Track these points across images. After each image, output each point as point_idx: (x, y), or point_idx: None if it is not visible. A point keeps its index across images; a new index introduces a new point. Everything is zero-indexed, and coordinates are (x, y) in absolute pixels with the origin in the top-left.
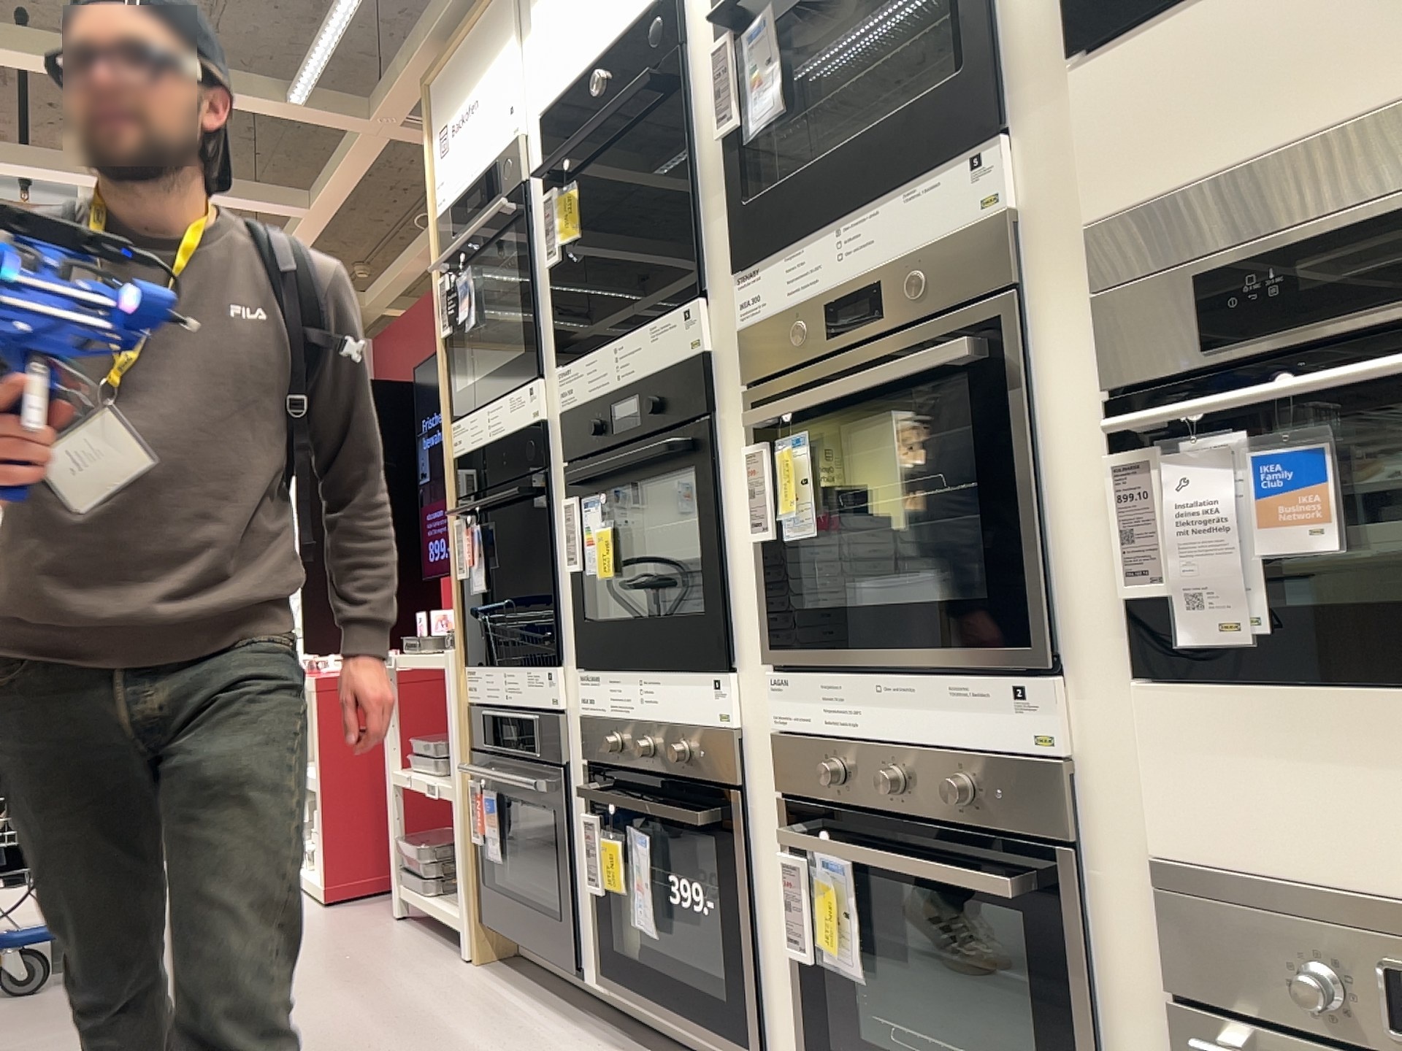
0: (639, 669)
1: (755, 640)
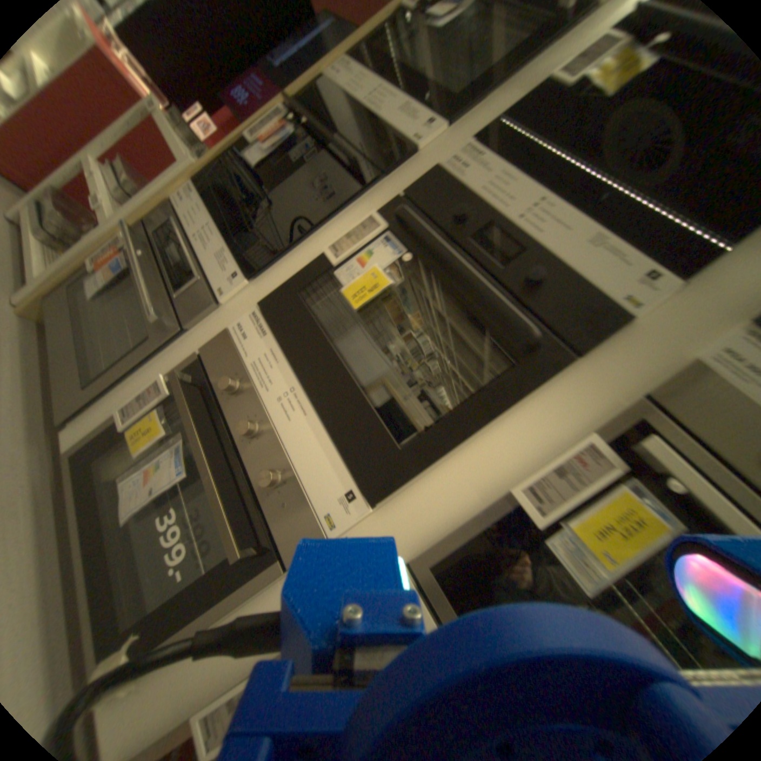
0: (305, 387)
1: (418, 525)
